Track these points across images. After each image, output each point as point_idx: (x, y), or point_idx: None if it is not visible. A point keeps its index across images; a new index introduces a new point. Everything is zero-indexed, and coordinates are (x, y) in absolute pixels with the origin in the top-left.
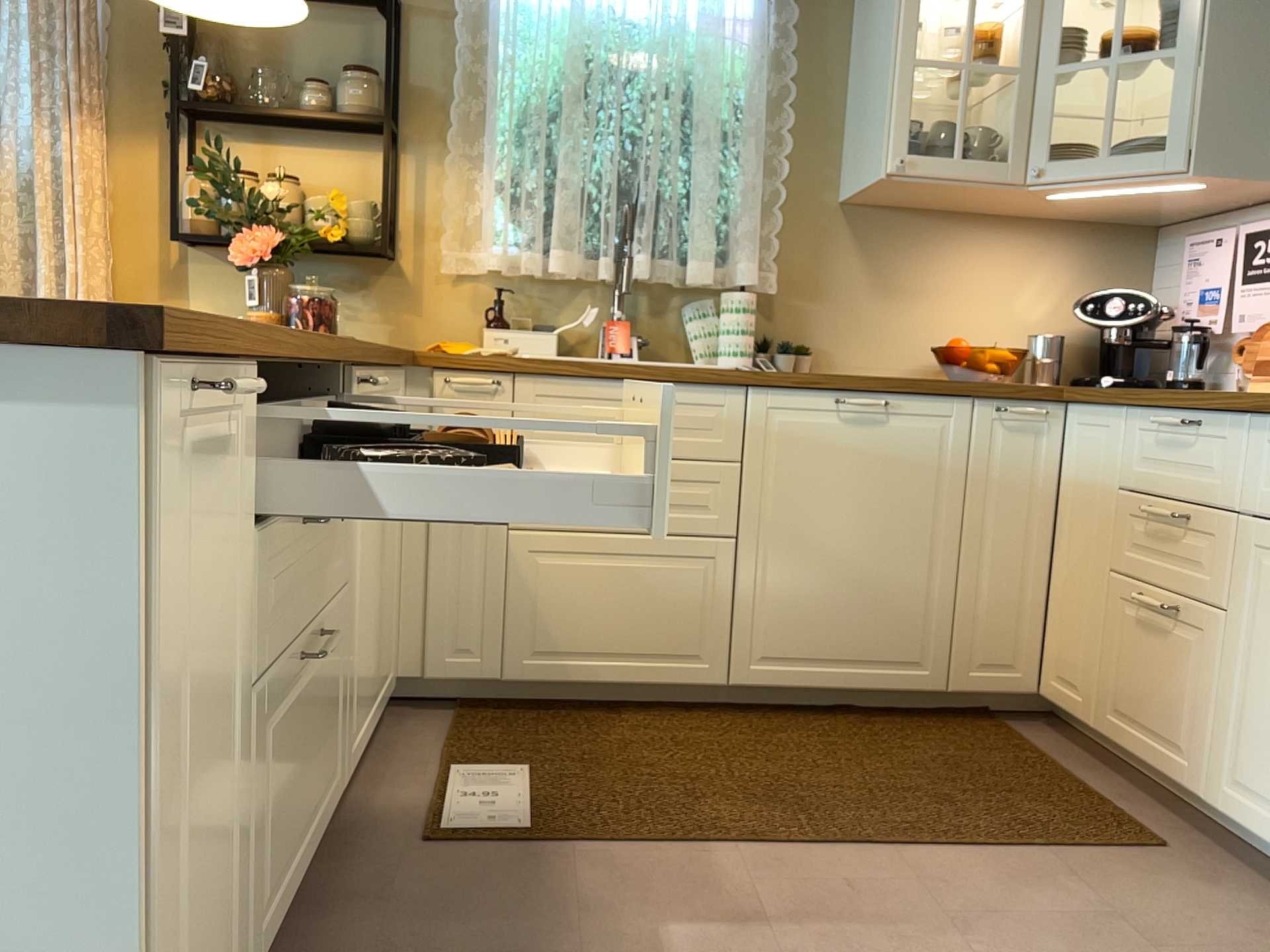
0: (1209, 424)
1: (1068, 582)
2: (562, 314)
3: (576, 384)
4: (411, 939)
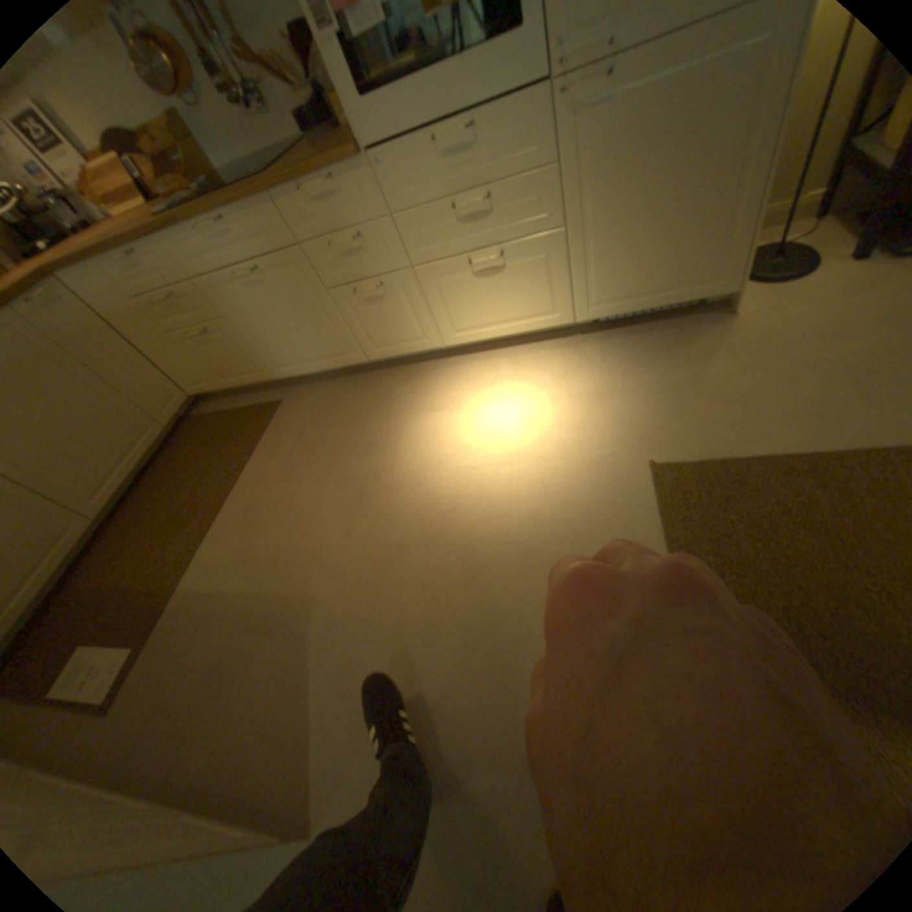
0: (136, 249)
1: (152, 351)
2: None
3: None
4: (172, 718)
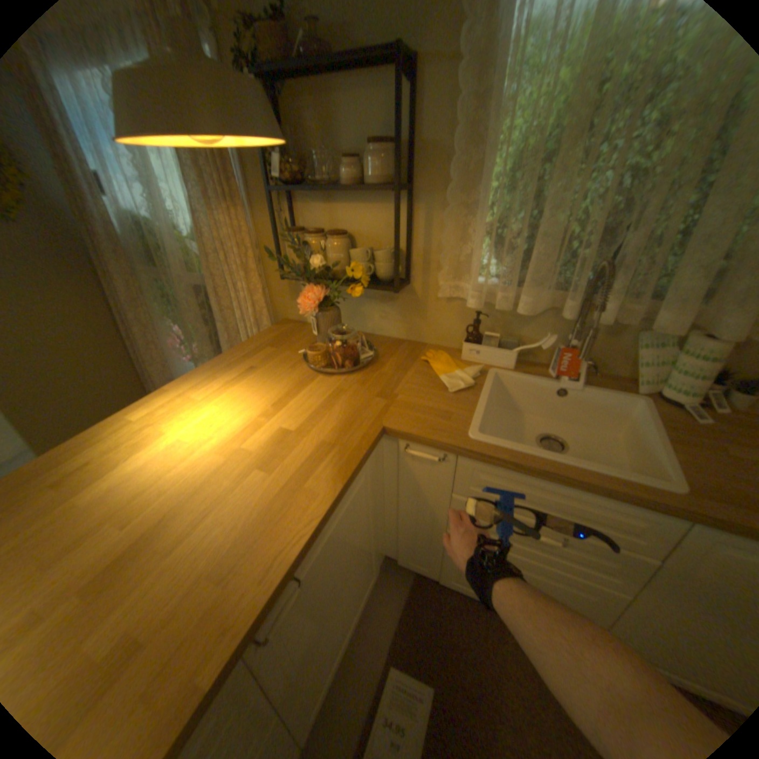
0: None
1: None
2: (526, 328)
3: (511, 472)
4: None
